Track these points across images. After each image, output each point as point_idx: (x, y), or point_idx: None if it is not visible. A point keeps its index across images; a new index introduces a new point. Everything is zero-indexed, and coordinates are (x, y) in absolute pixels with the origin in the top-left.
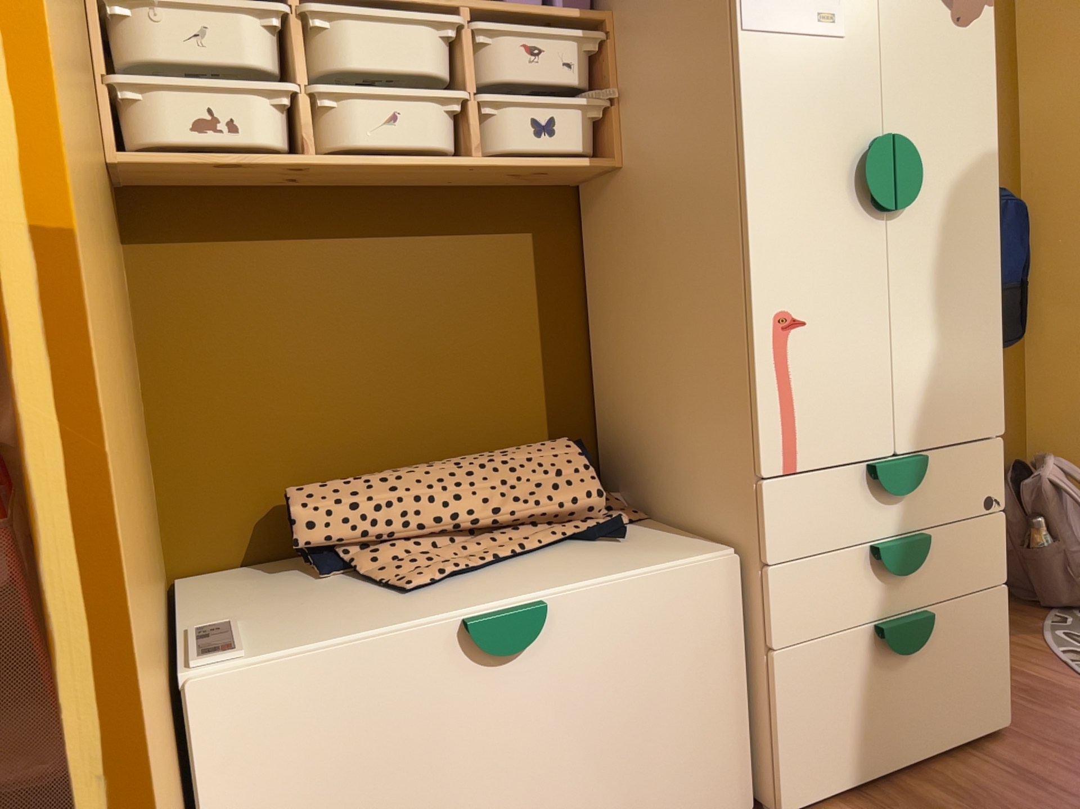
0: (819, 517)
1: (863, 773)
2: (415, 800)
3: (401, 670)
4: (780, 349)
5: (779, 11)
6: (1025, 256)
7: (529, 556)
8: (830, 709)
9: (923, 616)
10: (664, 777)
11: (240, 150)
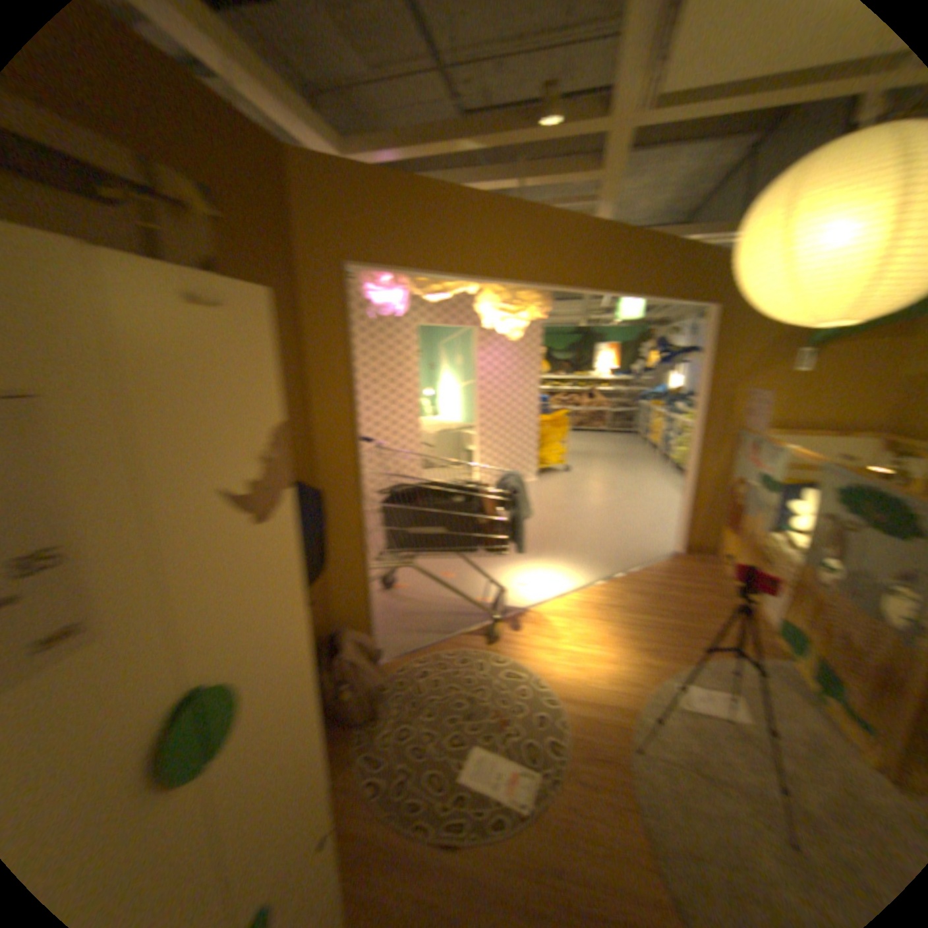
0: None
1: None
2: None
3: None
4: None
5: None
6: (325, 513)
7: None
8: None
9: None
10: None
11: None
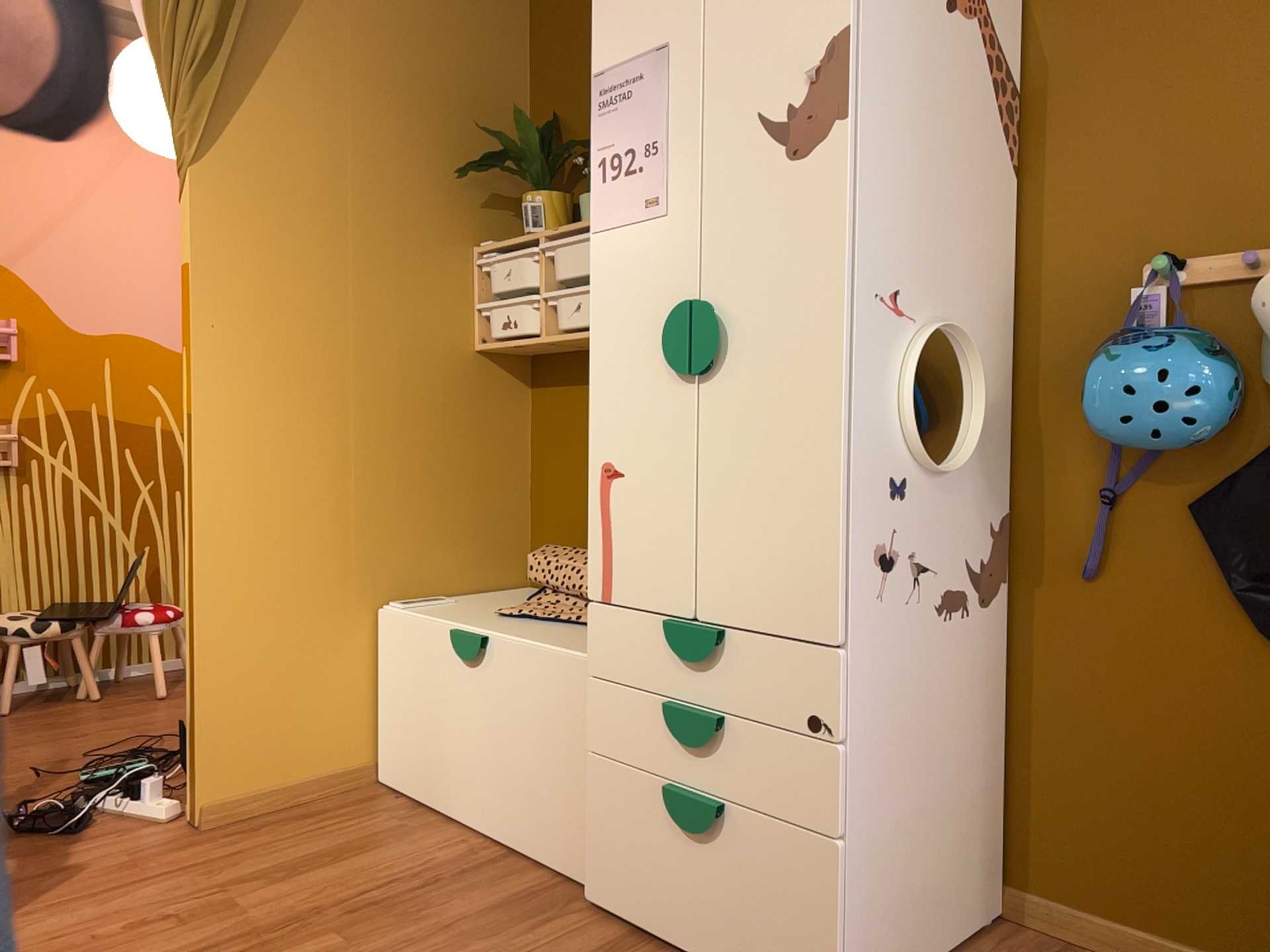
0: (625, 652)
1: (650, 923)
2: (433, 722)
3: (433, 642)
4: (603, 493)
5: (616, 208)
6: None
7: (573, 625)
8: (624, 834)
9: (703, 802)
10: (539, 808)
11: (517, 335)
